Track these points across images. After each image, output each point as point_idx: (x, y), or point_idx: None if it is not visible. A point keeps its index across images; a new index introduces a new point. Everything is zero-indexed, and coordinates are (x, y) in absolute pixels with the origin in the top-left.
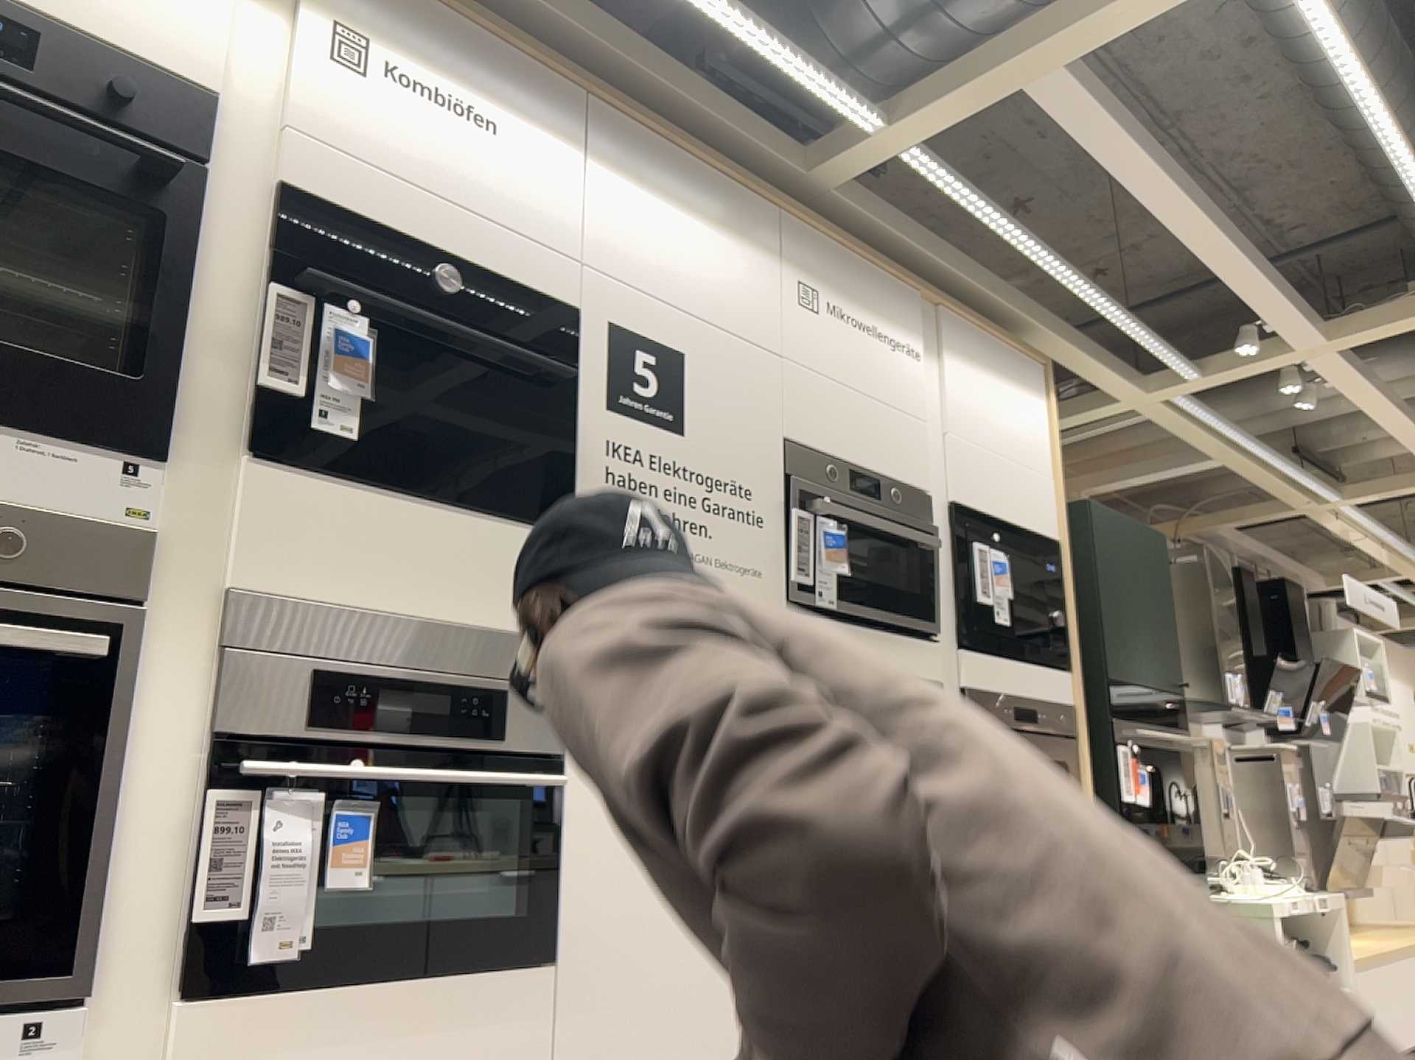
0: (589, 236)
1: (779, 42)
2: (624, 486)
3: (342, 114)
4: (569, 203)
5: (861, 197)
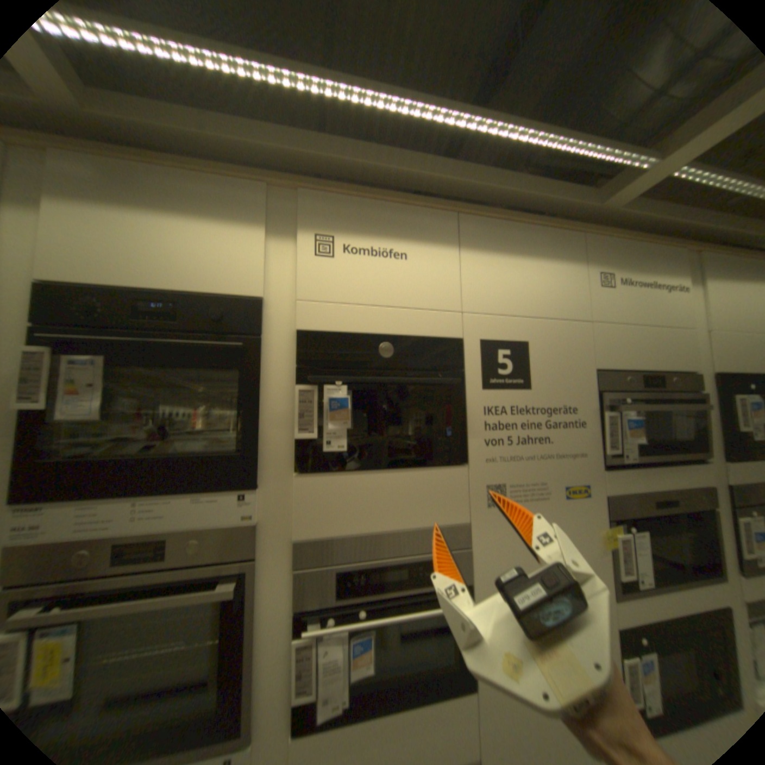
0: (464, 296)
1: (573, 138)
2: (496, 429)
3: (322, 283)
4: (451, 281)
5: (641, 204)
